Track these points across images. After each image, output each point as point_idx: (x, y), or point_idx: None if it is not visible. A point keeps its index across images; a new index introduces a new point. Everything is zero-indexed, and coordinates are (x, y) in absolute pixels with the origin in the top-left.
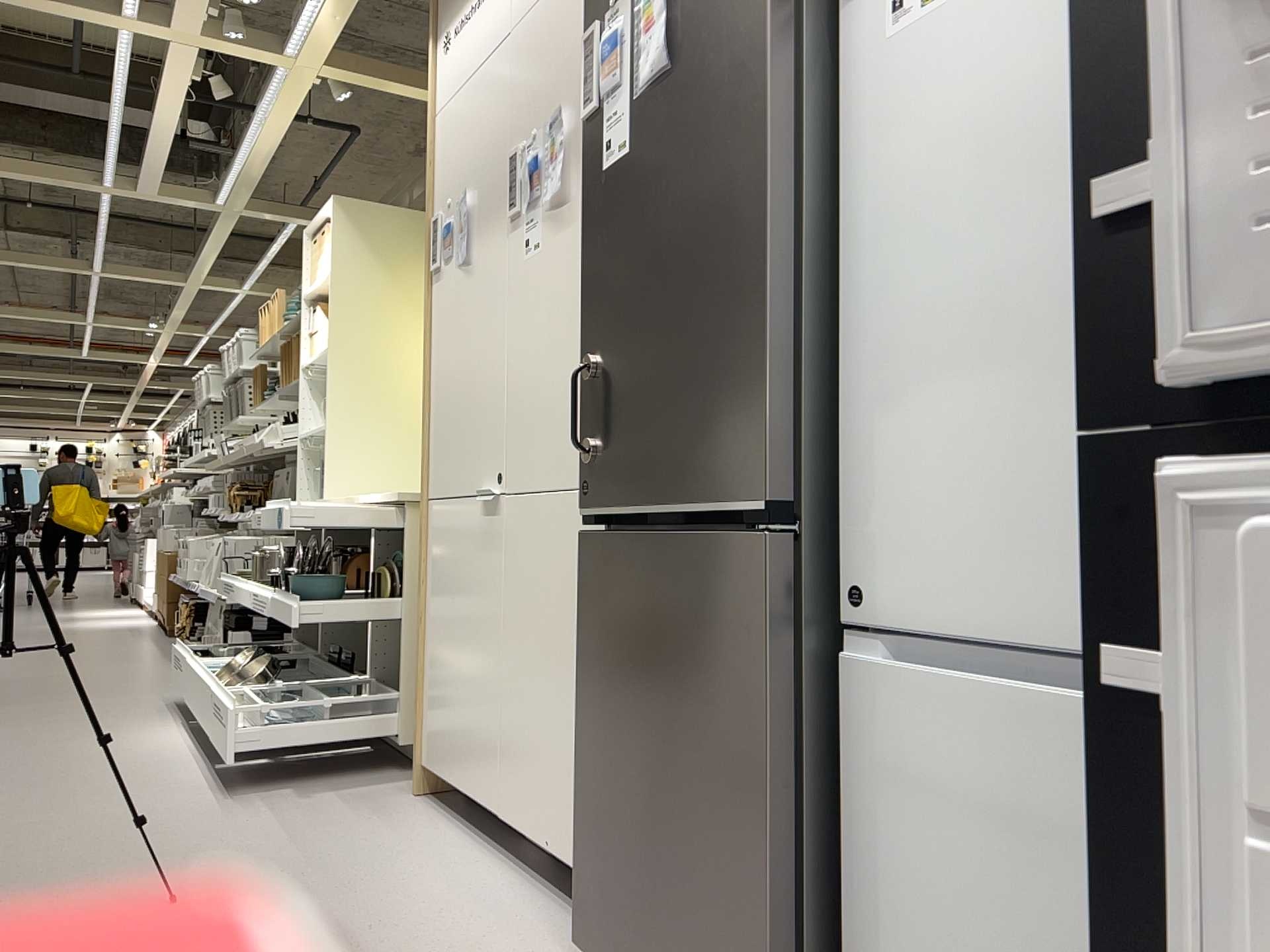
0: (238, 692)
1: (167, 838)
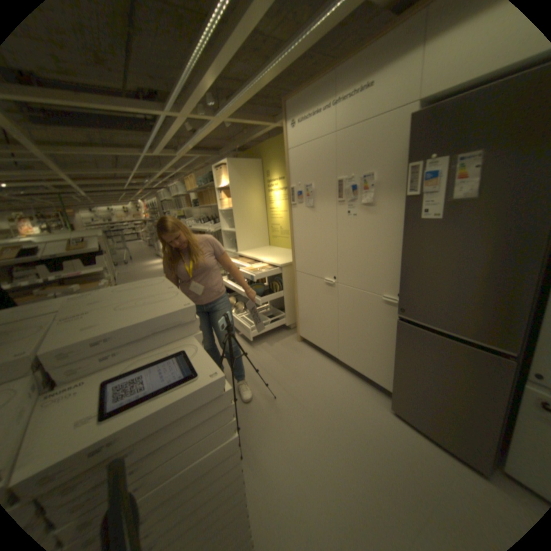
0: (241, 317)
1: (251, 368)
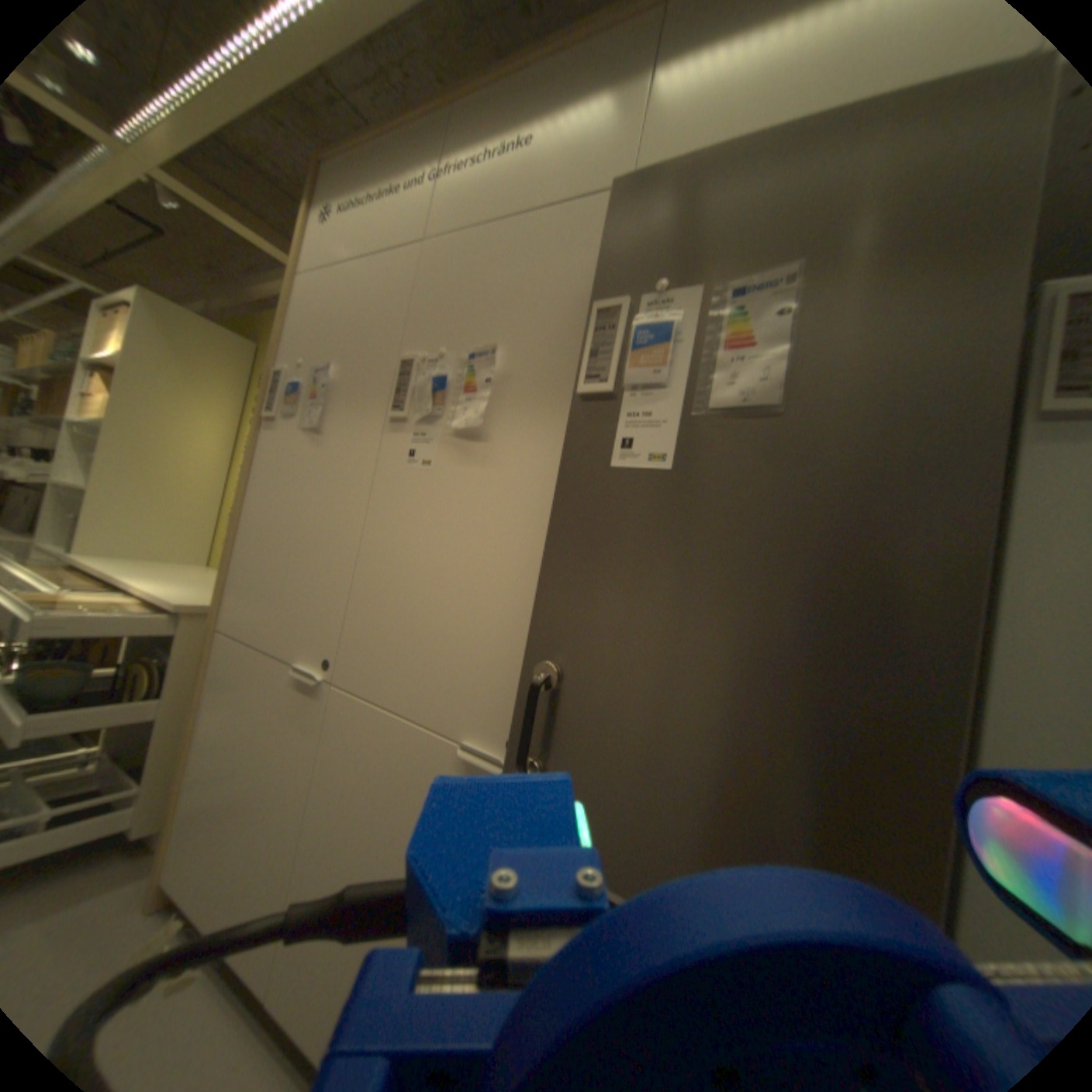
0: None
1: None
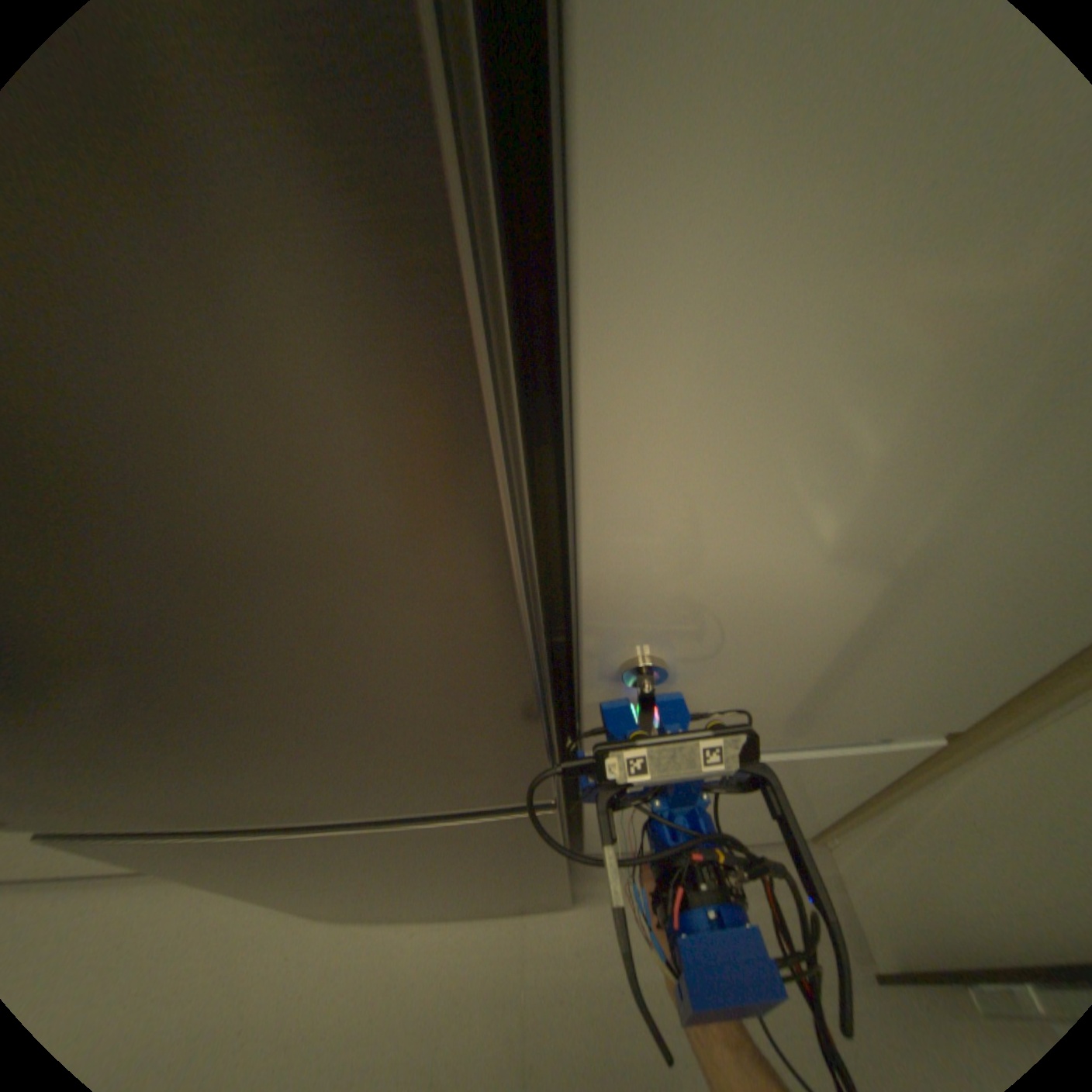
0: None
1: None
